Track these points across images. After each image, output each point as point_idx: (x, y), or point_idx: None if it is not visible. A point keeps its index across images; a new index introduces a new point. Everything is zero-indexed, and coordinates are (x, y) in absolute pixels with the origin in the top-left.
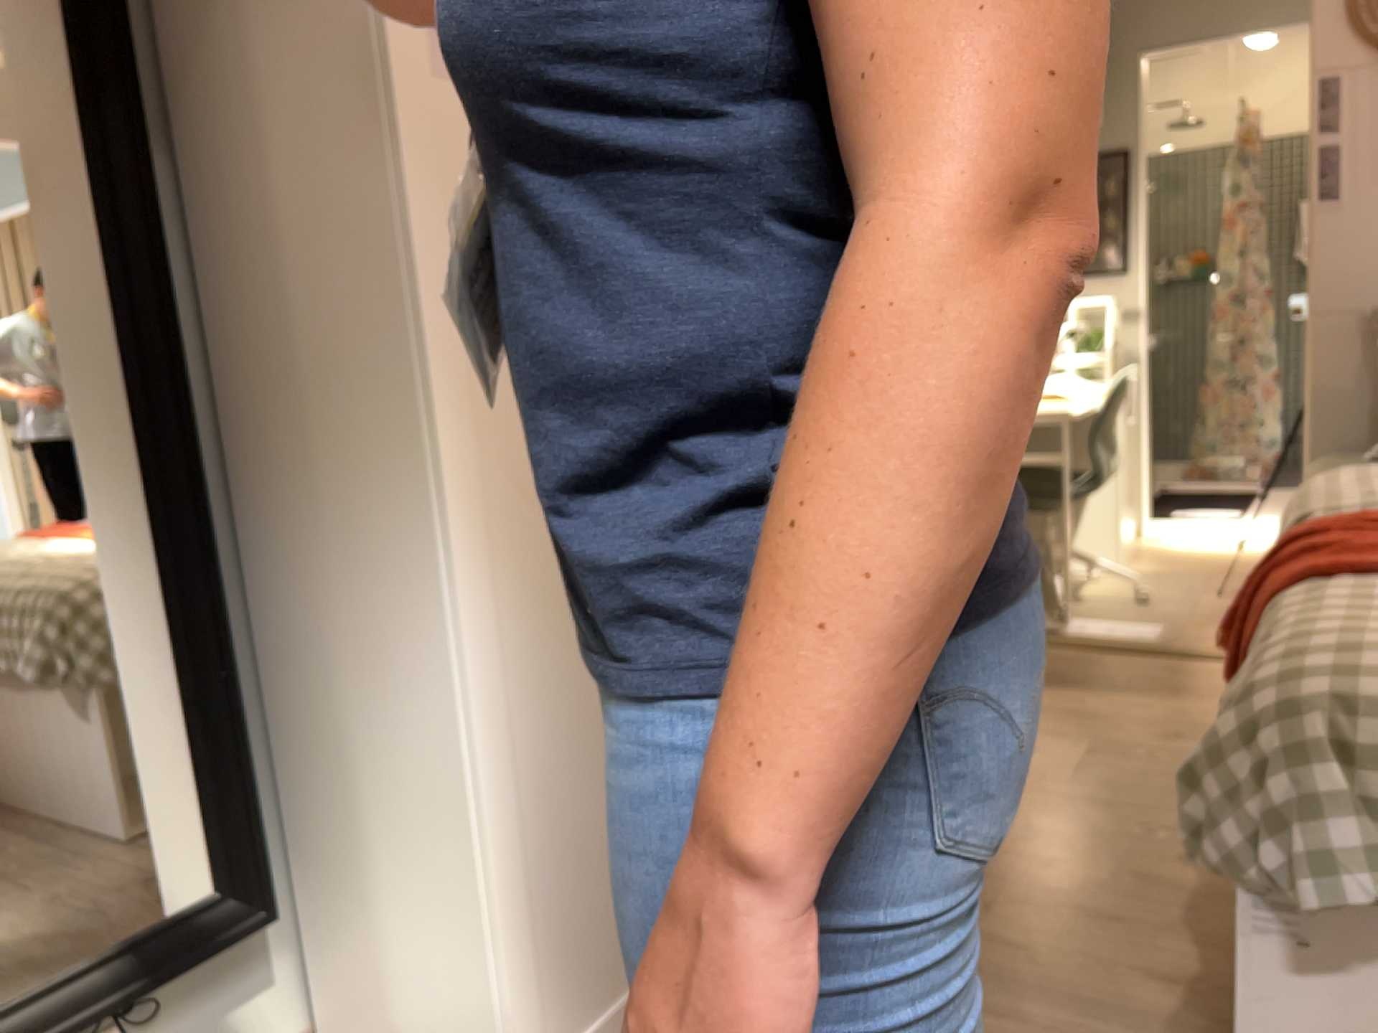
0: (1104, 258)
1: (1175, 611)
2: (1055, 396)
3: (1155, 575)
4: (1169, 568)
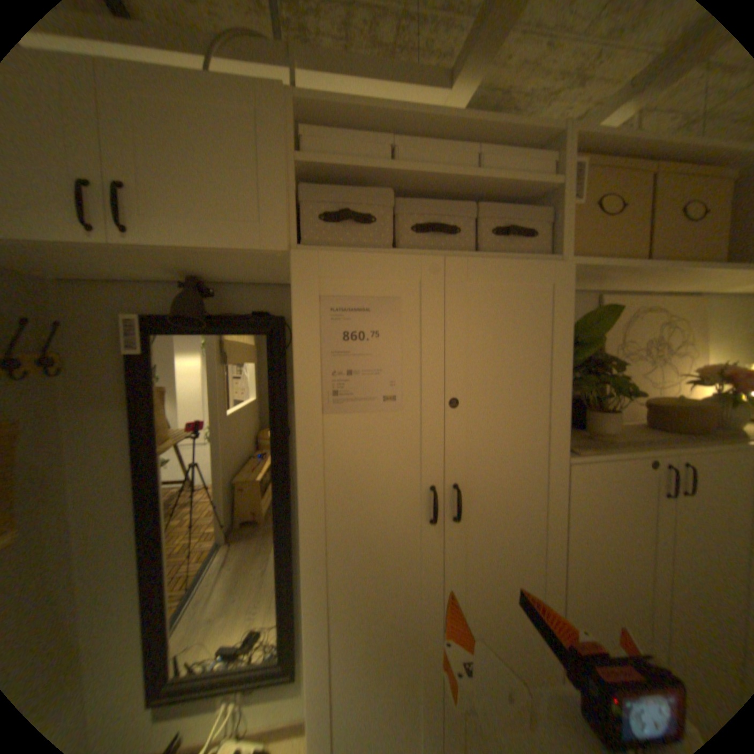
0: None
1: None
2: None
3: None
4: None
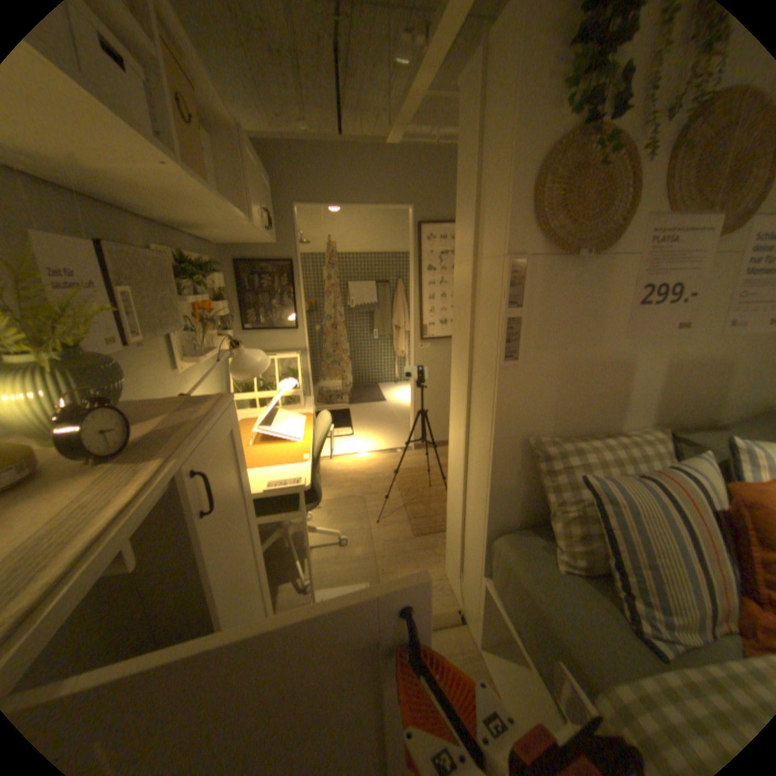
0: (286, 320)
1: (367, 555)
2: (283, 439)
3: (339, 505)
4: (343, 493)
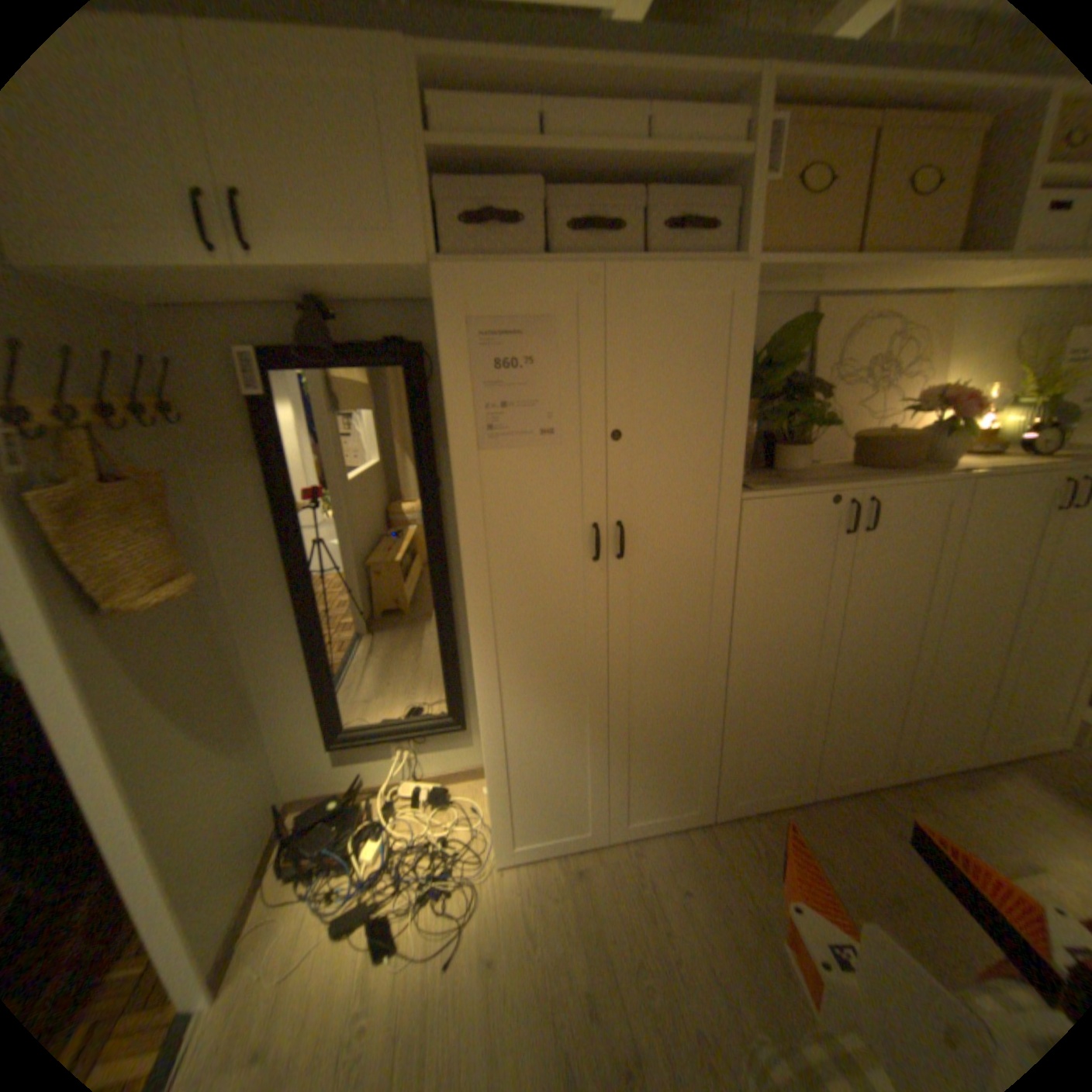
0: None
1: None
2: None
3: None
4: None
